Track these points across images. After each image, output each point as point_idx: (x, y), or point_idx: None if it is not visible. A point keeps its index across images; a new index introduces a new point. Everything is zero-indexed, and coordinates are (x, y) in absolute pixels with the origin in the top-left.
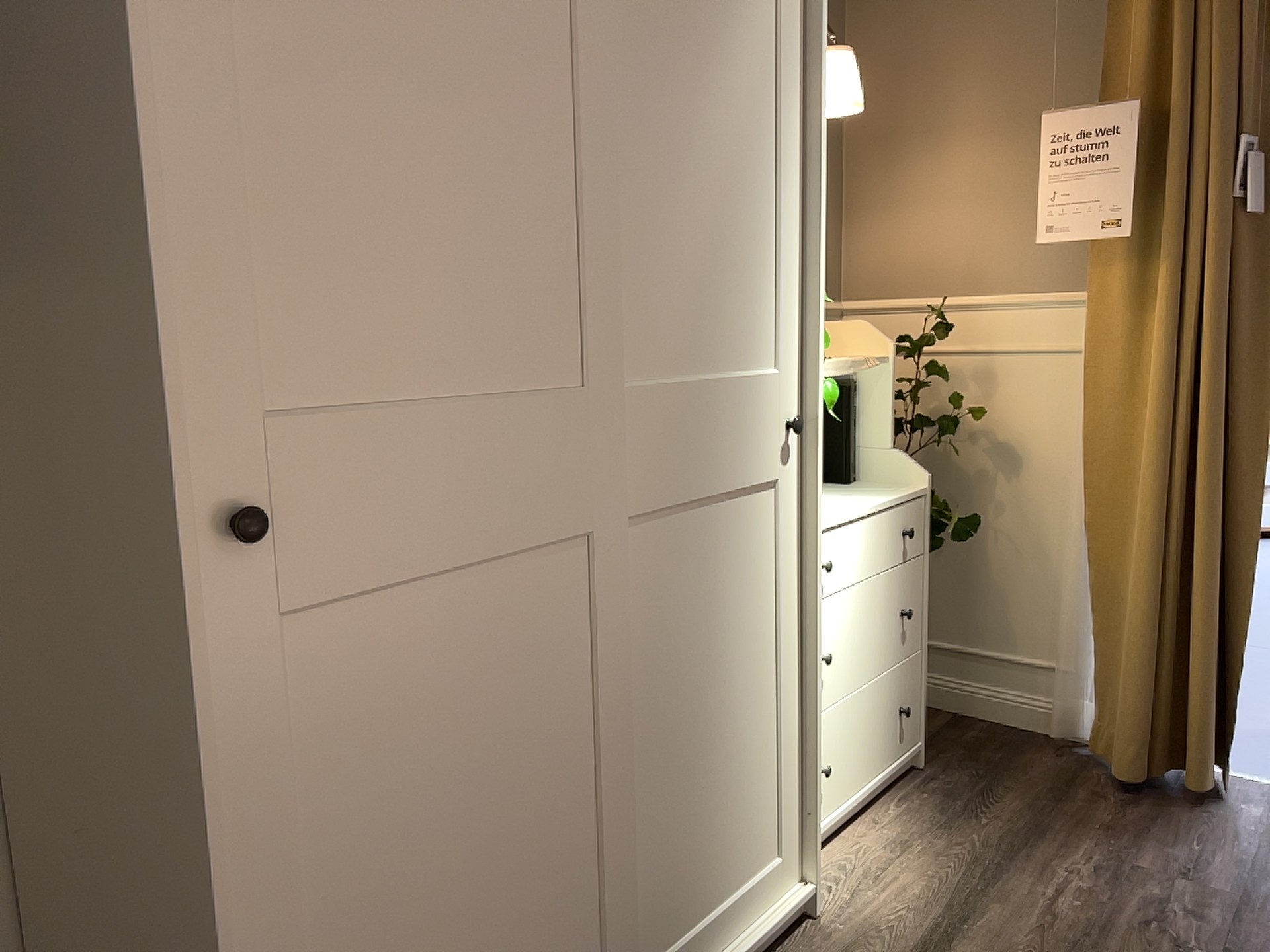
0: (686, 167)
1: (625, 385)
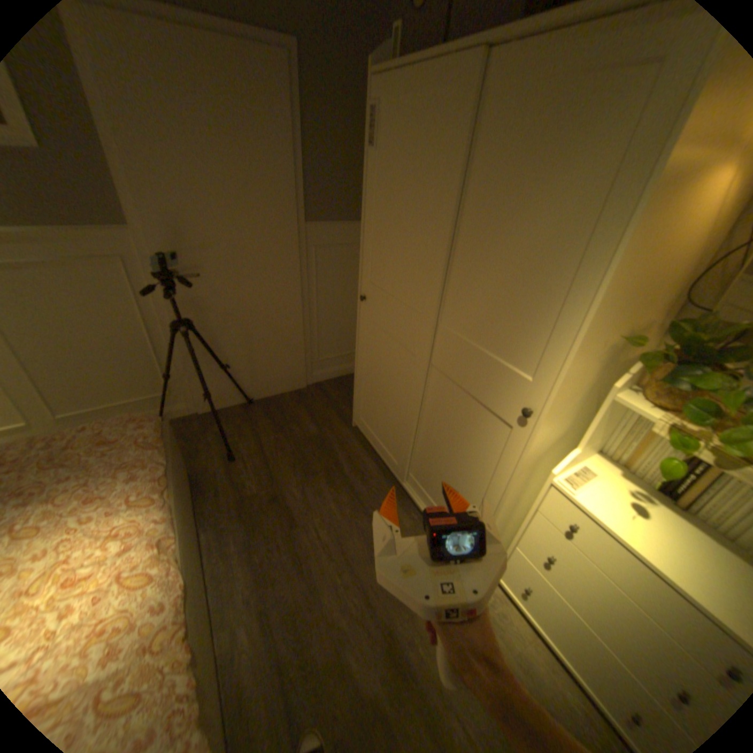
0: (500, 239)
1: (438, 321)
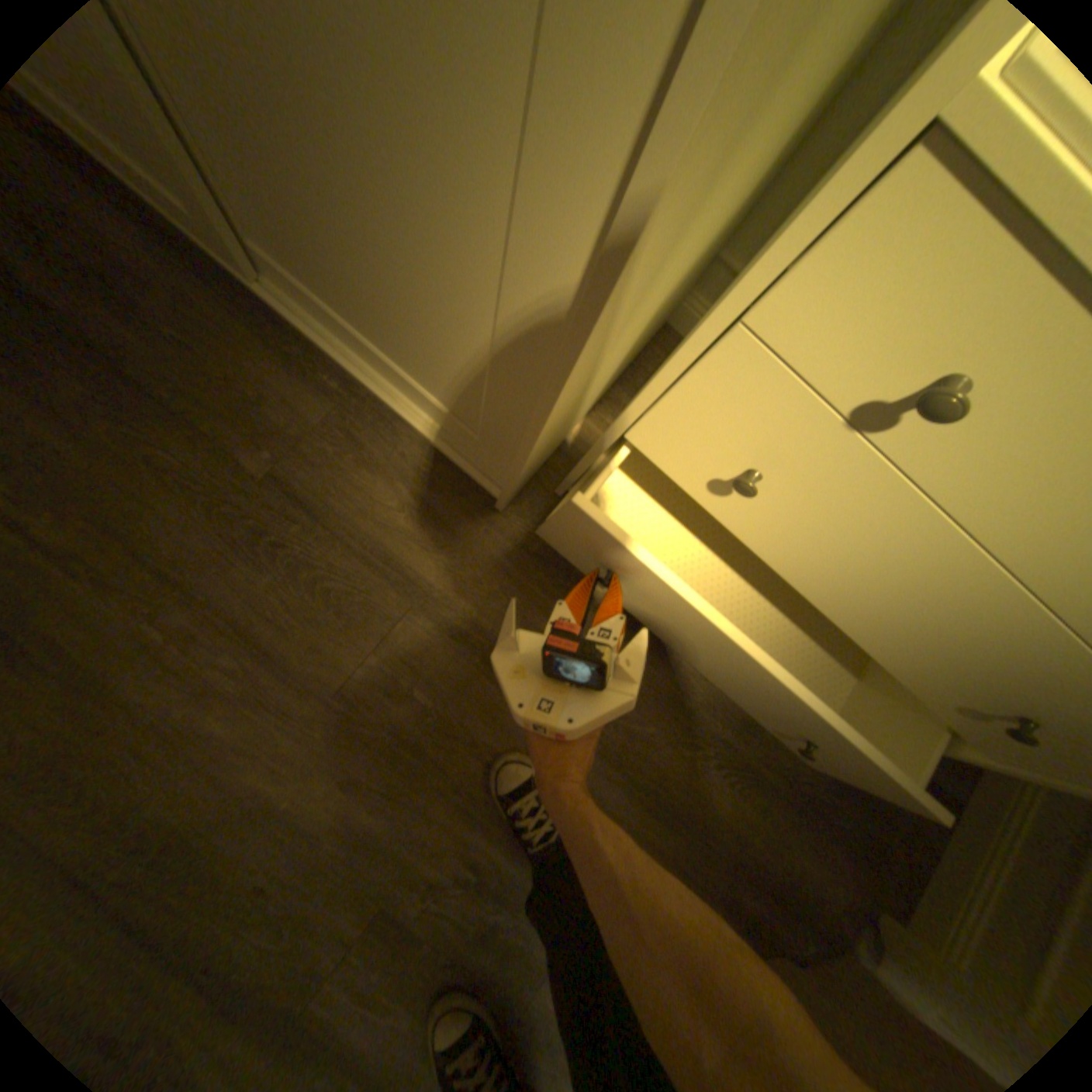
0: None
1: None
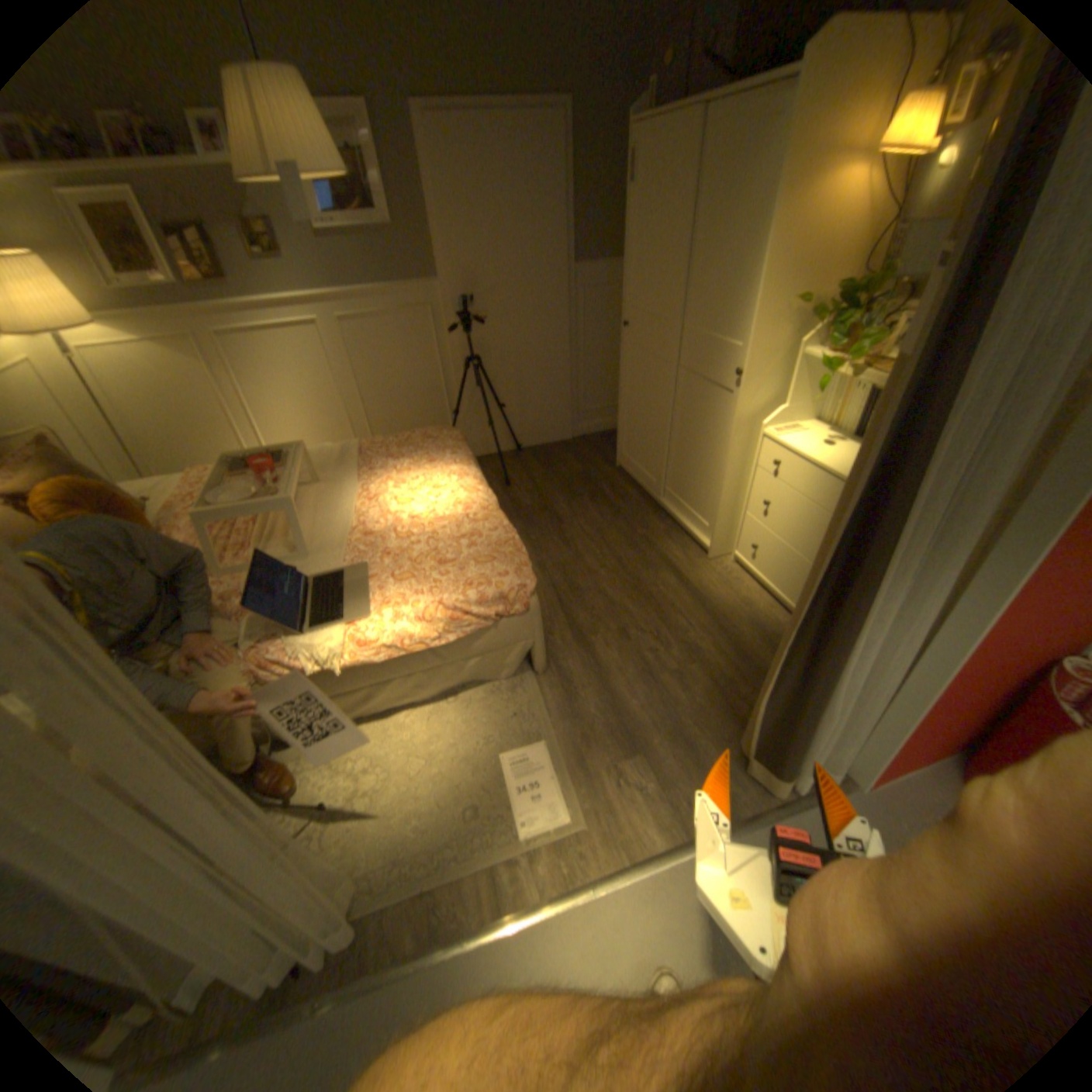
0: (726, 238)
1: (690, 321)
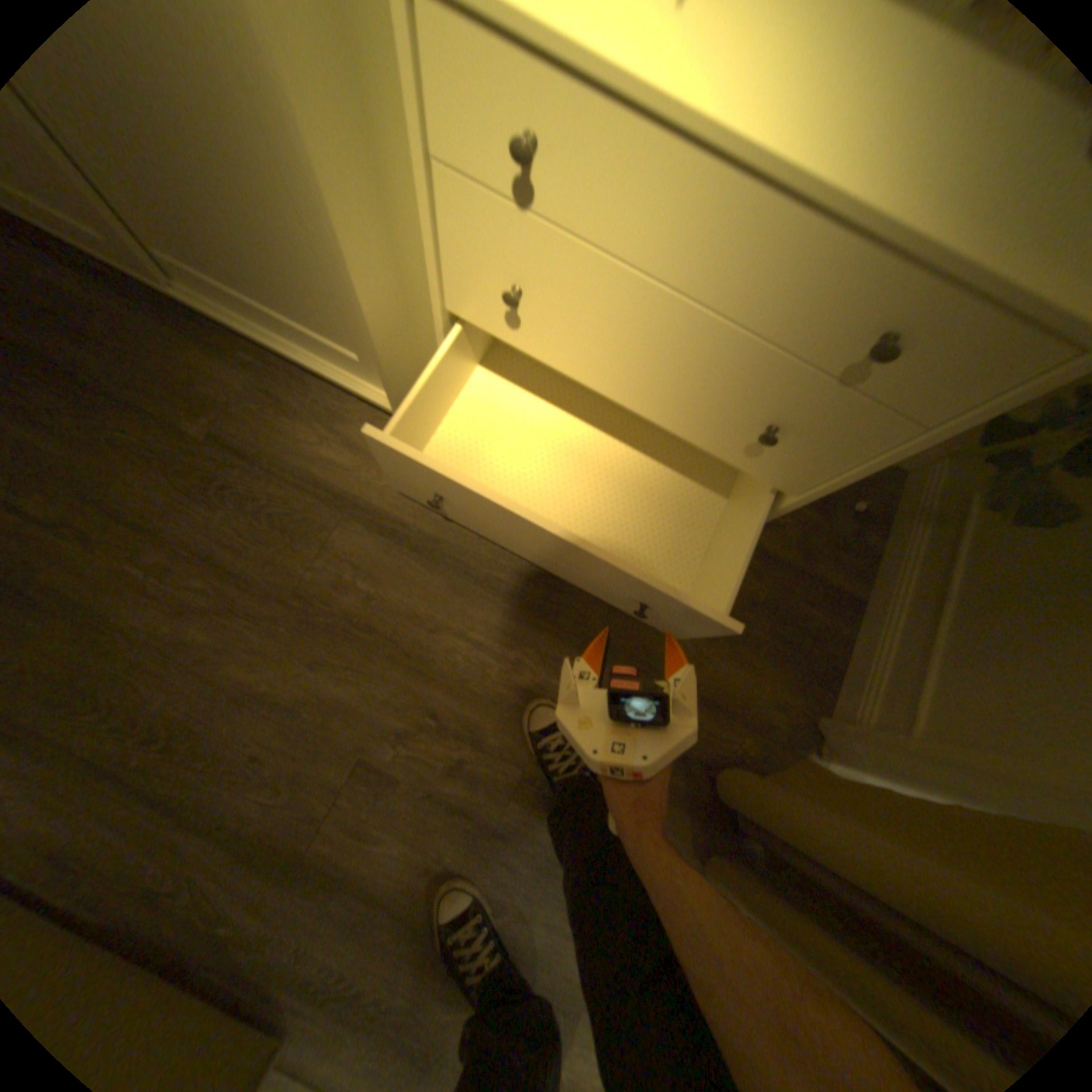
0: None
1: None
